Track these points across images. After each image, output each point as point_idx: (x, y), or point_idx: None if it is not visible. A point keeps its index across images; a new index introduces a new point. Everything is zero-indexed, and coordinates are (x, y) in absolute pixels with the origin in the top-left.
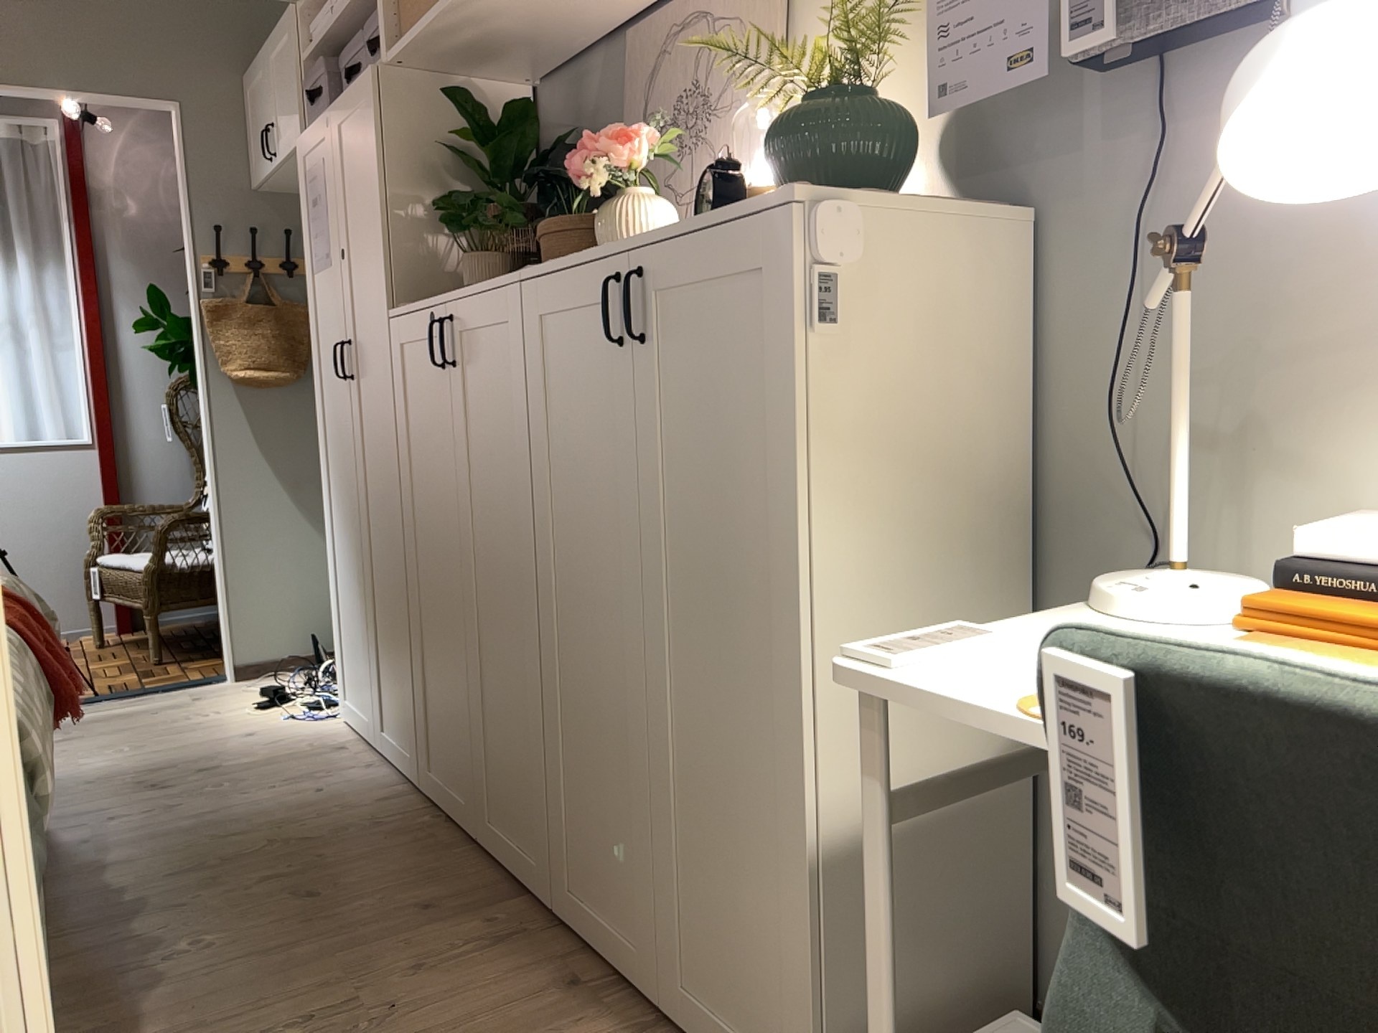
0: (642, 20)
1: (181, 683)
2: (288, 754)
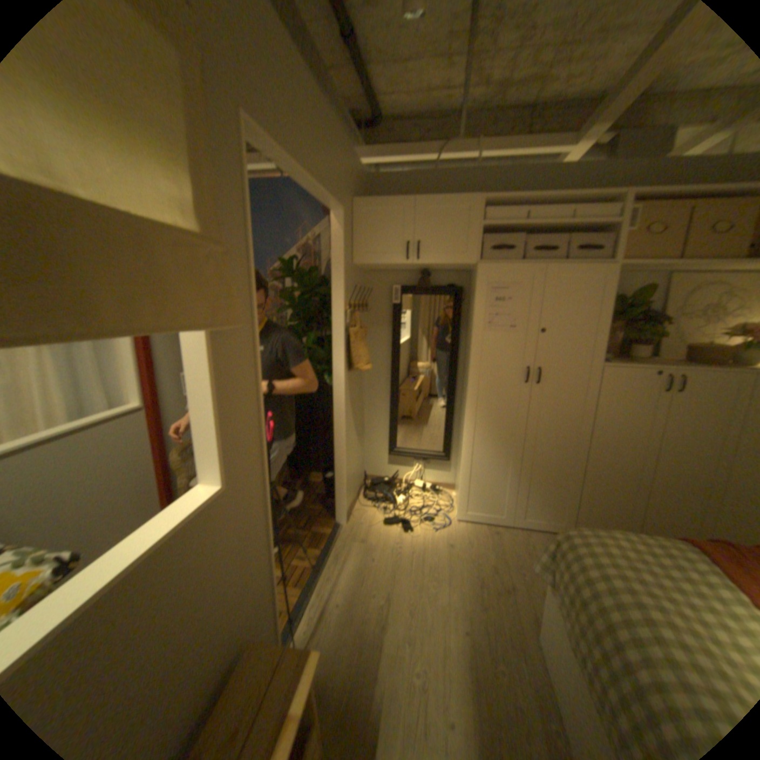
0: (680, 272)
1: (330, 539)
2: (493, 547)
